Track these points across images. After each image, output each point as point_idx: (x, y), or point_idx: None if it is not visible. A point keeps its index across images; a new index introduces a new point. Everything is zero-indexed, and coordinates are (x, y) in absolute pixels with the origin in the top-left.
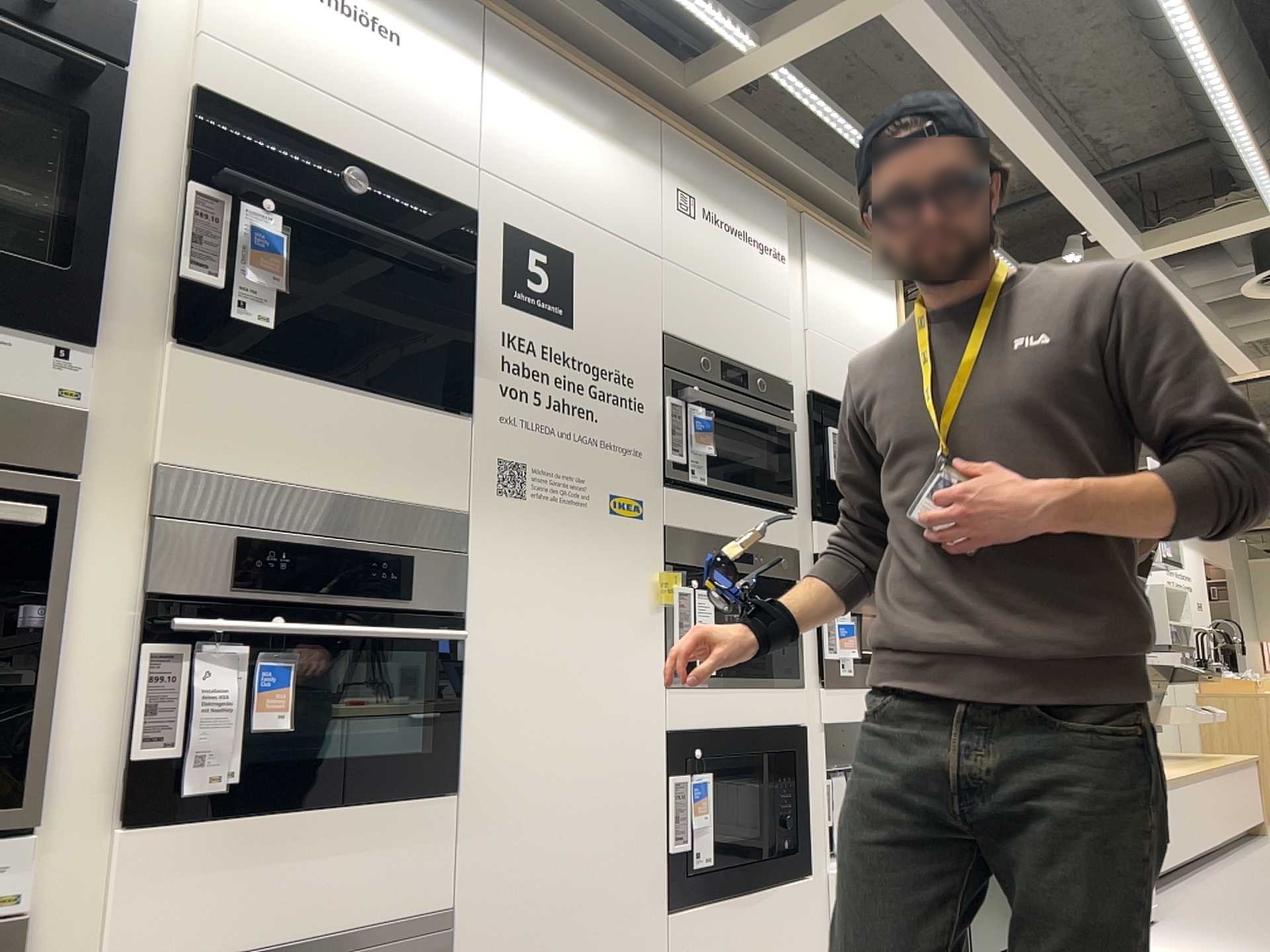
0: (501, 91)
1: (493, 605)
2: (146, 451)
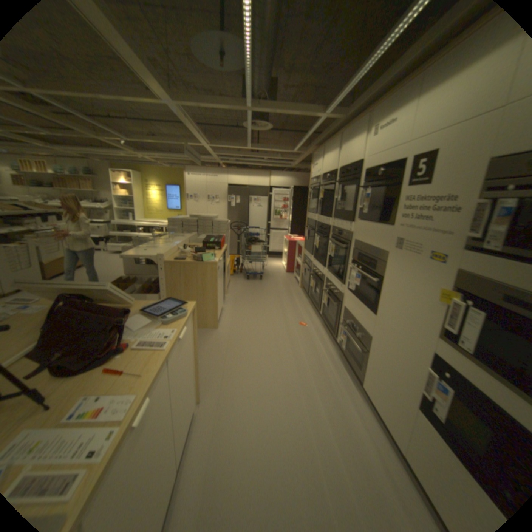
0: (421, 100)
1: (388, 277)
2: (355, 237)
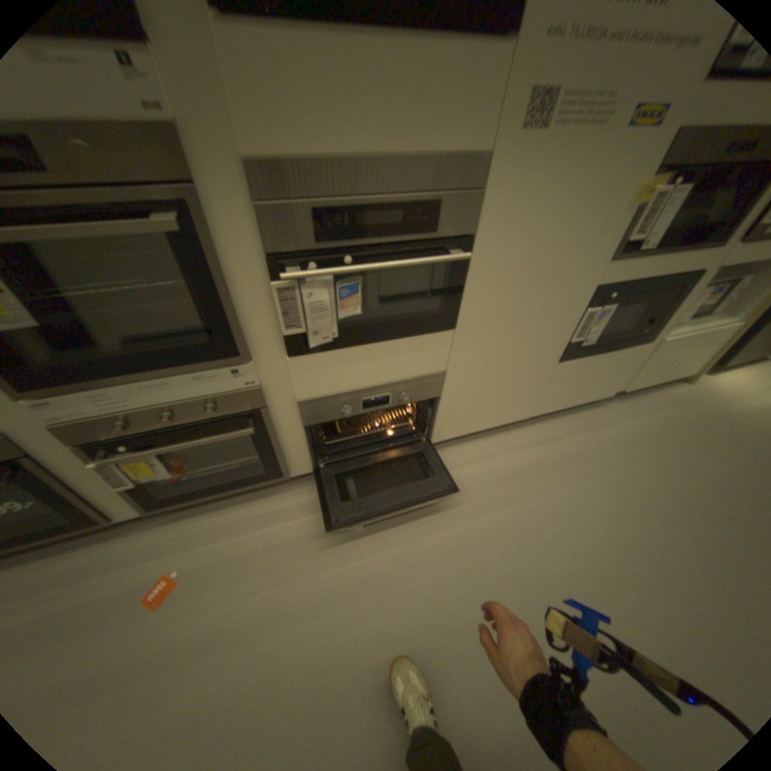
0: None
1: (499, 224)
2: (232, 145)
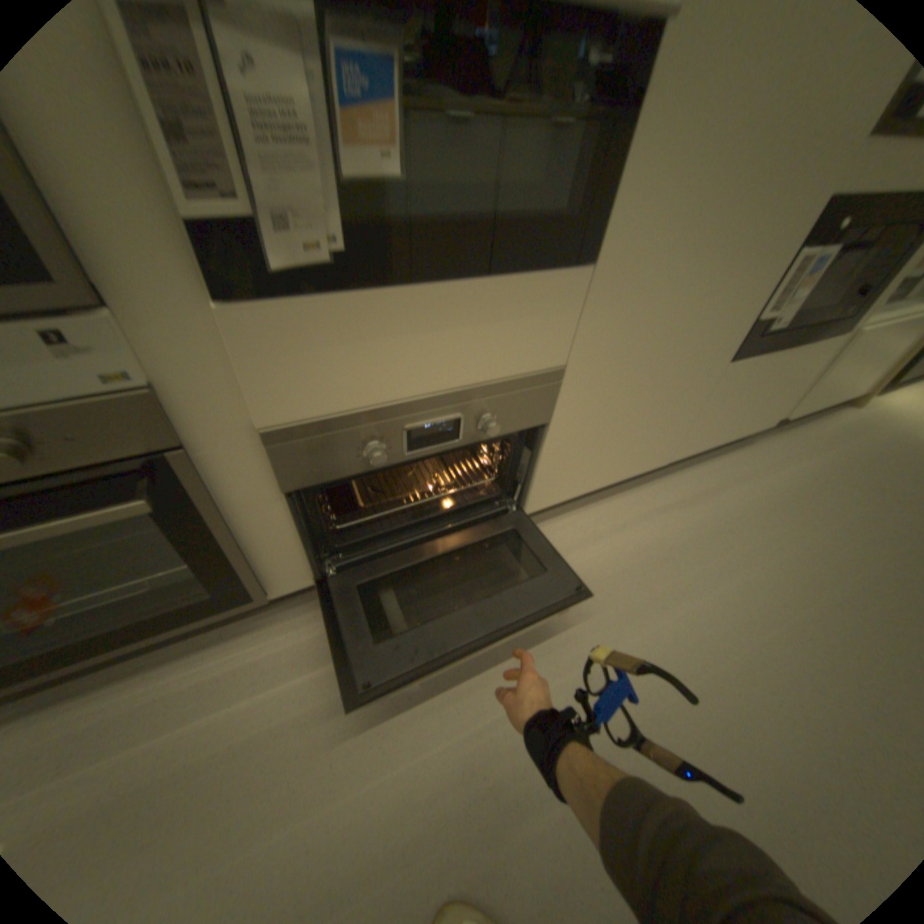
0: None
1: None
2: None
